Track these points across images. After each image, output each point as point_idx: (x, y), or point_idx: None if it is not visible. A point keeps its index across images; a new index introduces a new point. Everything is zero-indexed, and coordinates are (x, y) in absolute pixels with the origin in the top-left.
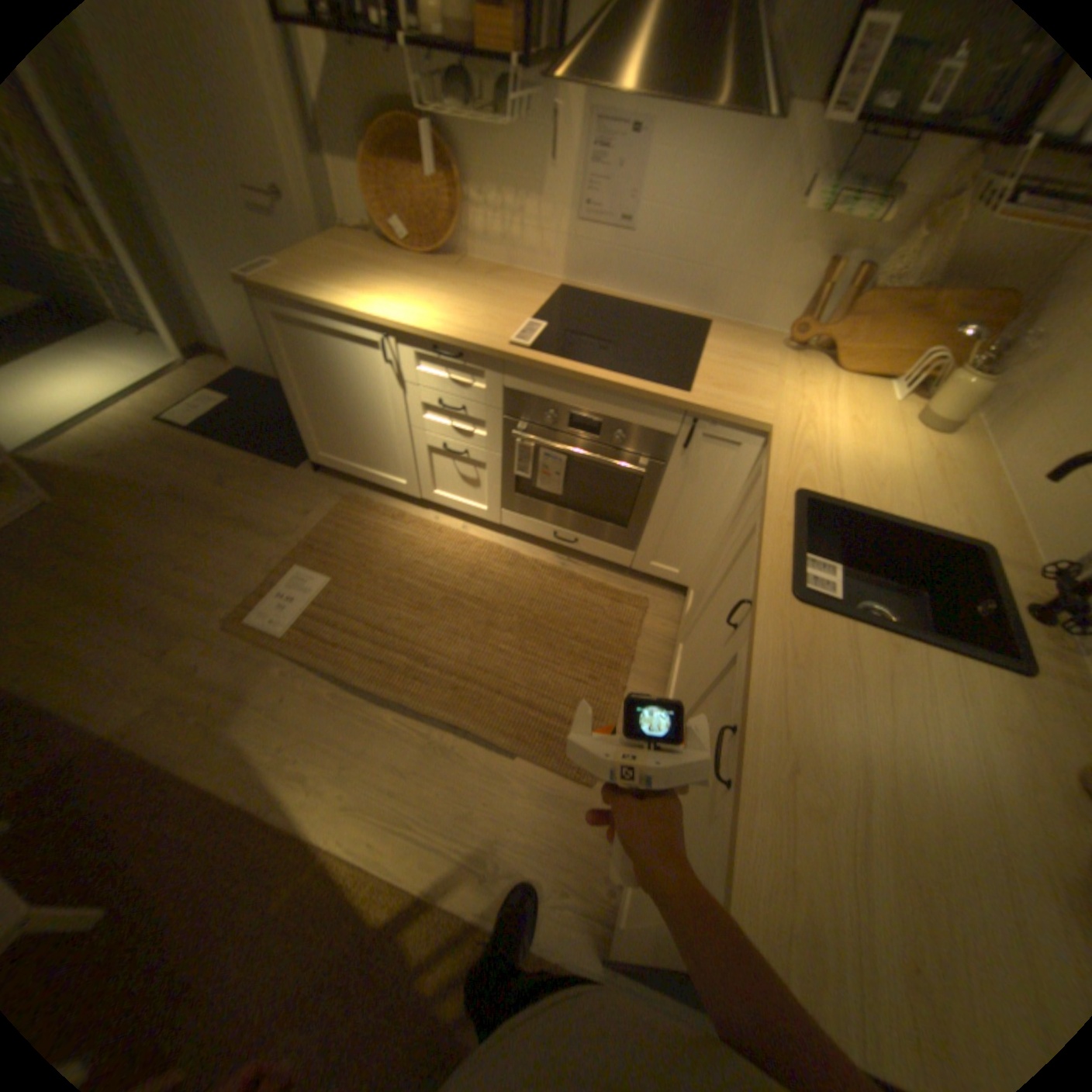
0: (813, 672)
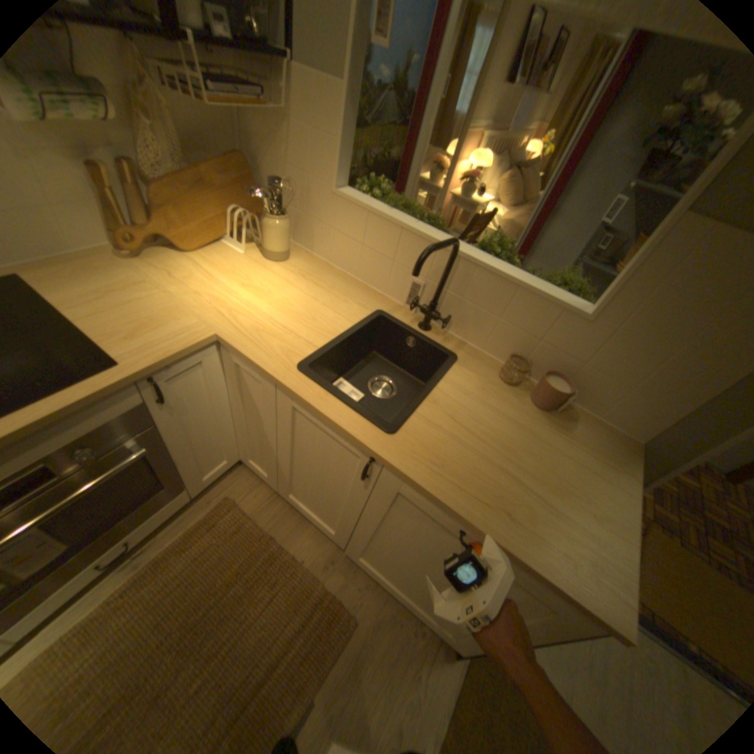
0: (445, 459)
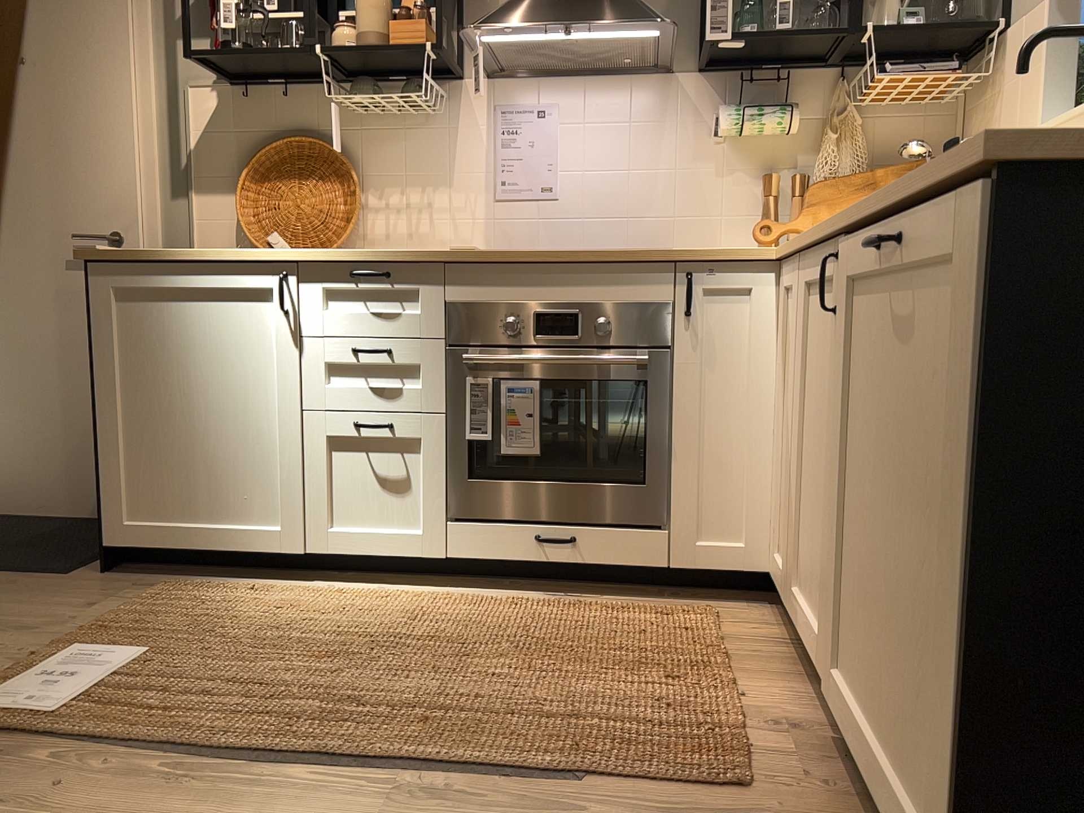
0: None
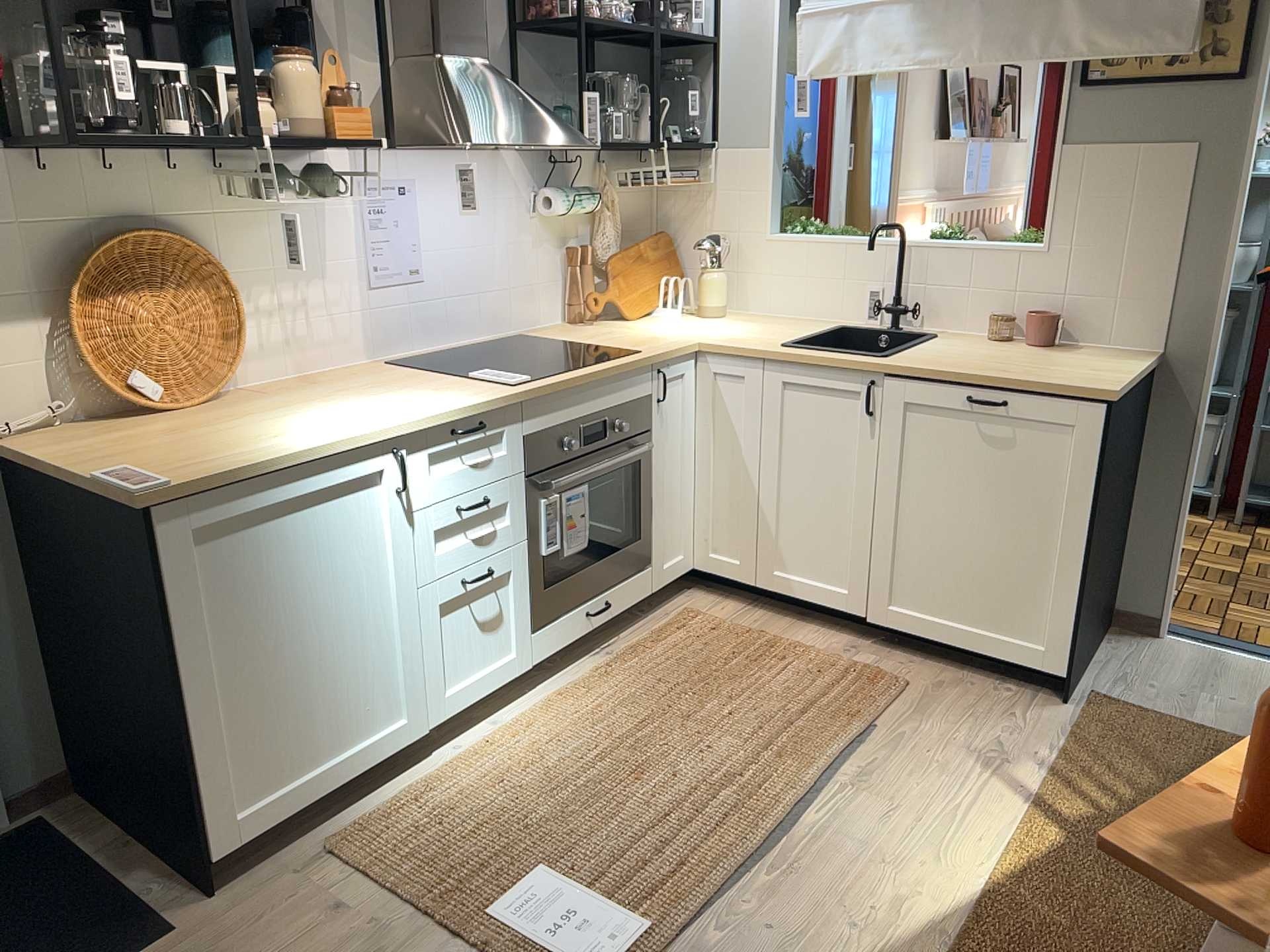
0: (939, 361)
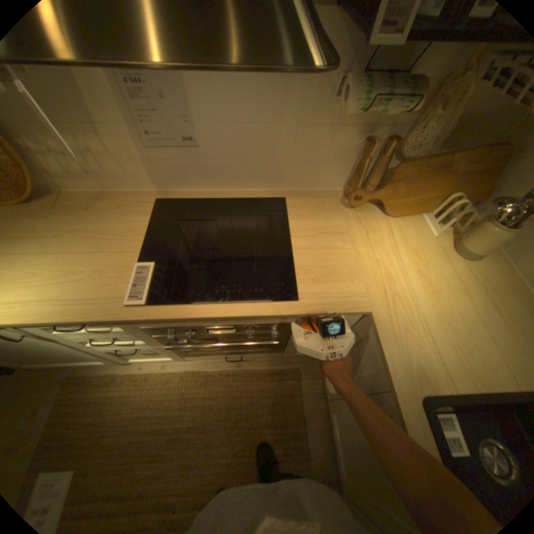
0: None
